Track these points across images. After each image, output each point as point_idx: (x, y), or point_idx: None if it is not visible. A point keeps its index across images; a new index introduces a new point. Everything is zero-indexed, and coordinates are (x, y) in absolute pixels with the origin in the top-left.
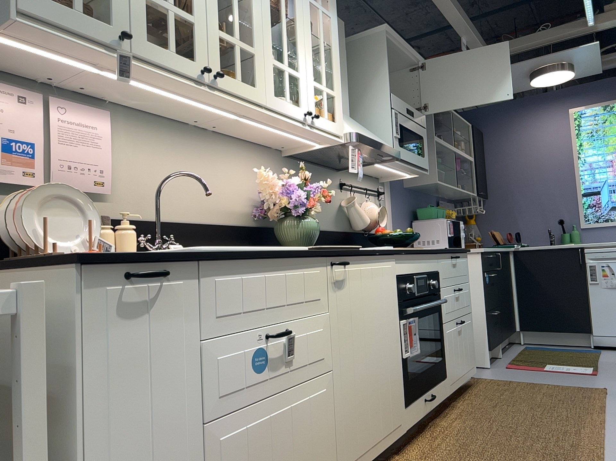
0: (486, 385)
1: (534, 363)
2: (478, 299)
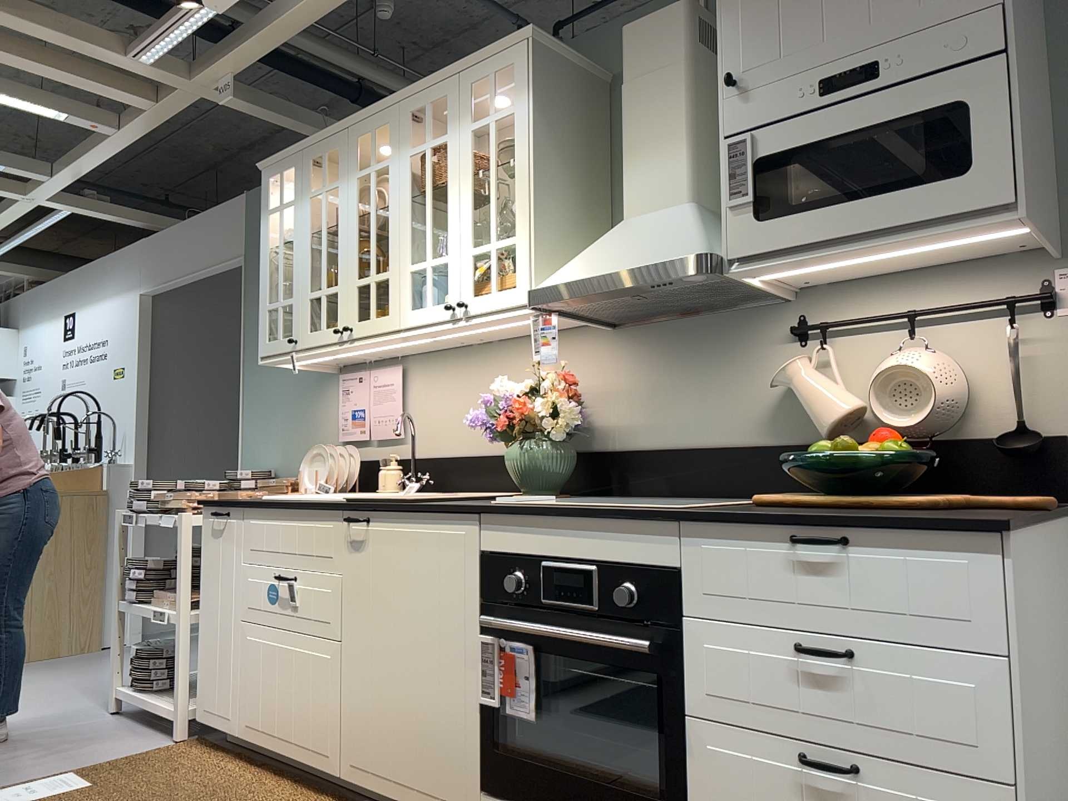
0: None
1: None
2: None
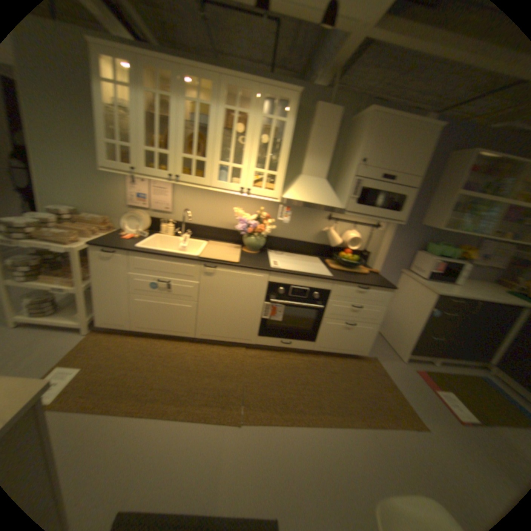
0: (367, 365)
1: (443, 386)
2: (420, 322)
